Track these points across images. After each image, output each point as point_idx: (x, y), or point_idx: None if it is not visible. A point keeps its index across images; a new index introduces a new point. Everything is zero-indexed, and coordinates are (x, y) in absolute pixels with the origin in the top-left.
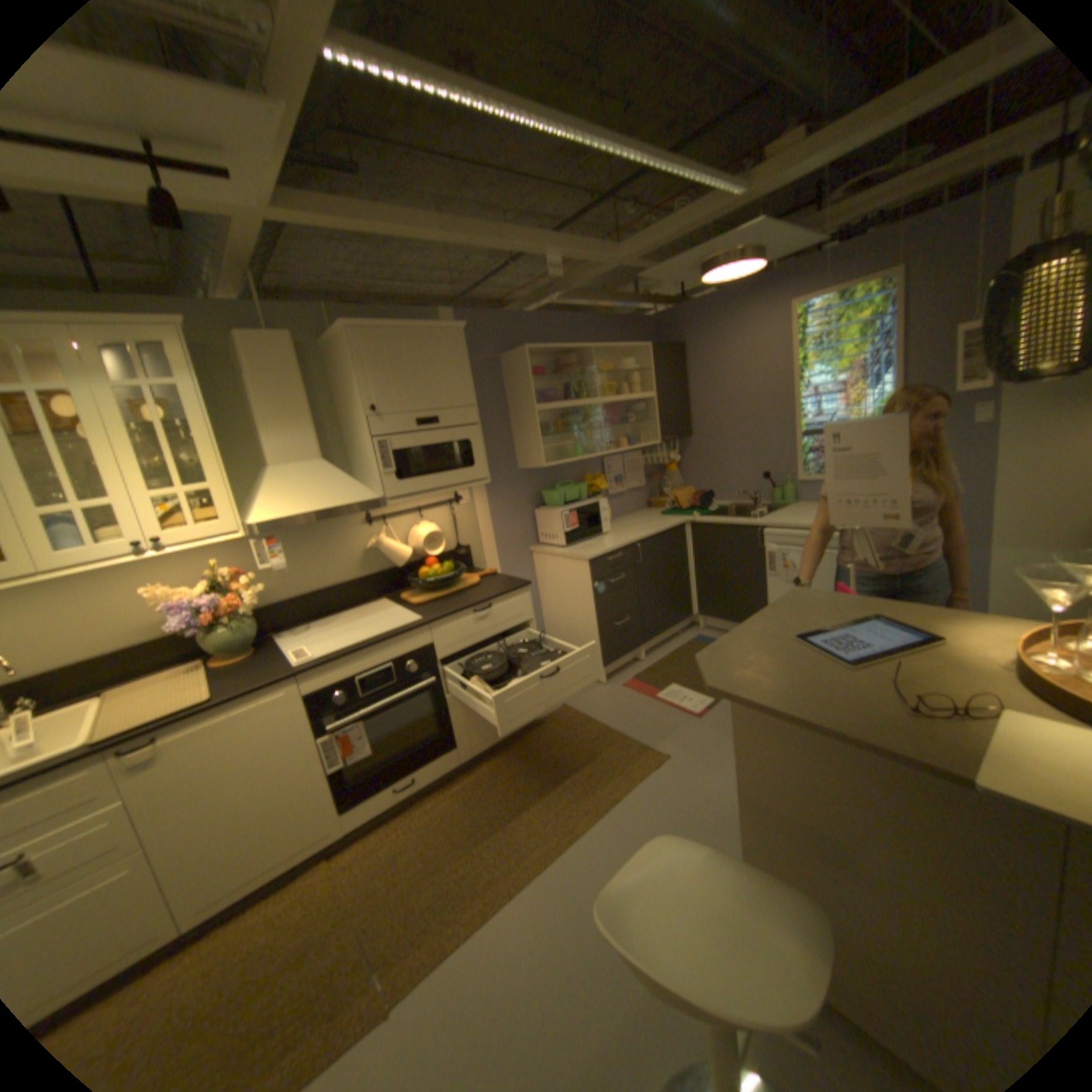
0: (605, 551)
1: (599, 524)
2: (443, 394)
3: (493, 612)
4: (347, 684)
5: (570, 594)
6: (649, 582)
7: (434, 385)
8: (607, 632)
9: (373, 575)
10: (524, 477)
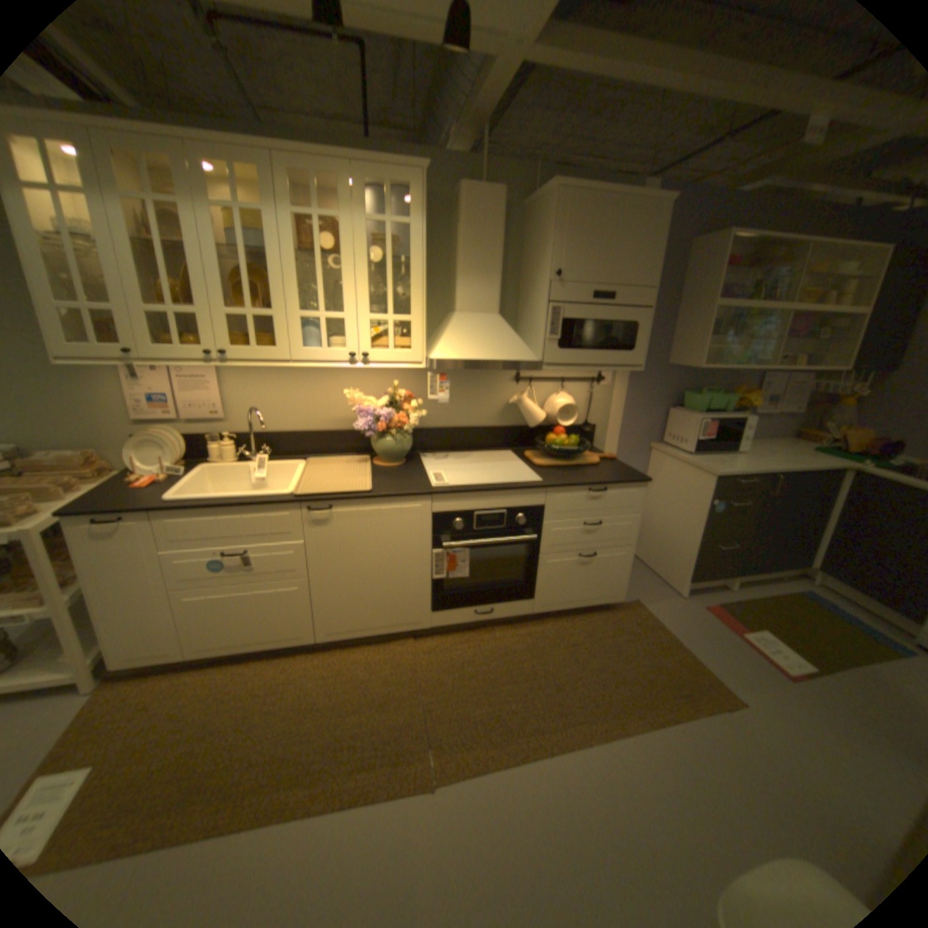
0: (741, 472)
1: (740, 441)
2: (628, 269)
3: (606, 496)
4: (467, 515)
5: (680, 501)
6: (776, 519)
7: (624, 258)
8: (709, 553)
9: (506, 427)
10: (671, 372)
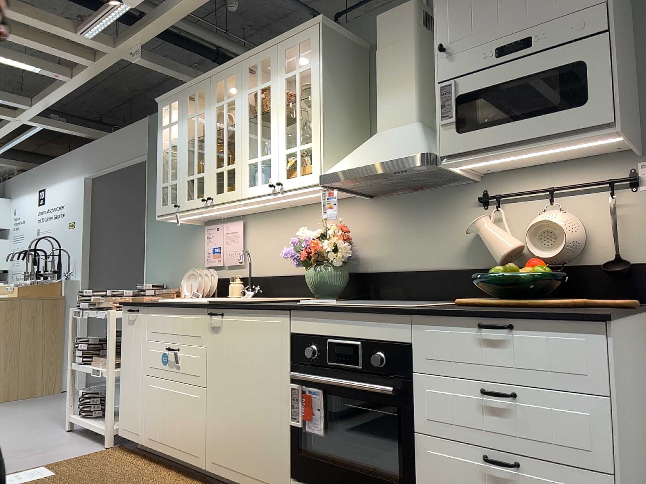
0: None
1: None
2: (541, 2)
3: (515, 341)
4: (320, 342)
5: None
6: None
7: None
8: None
9: (474, 269)
10: None
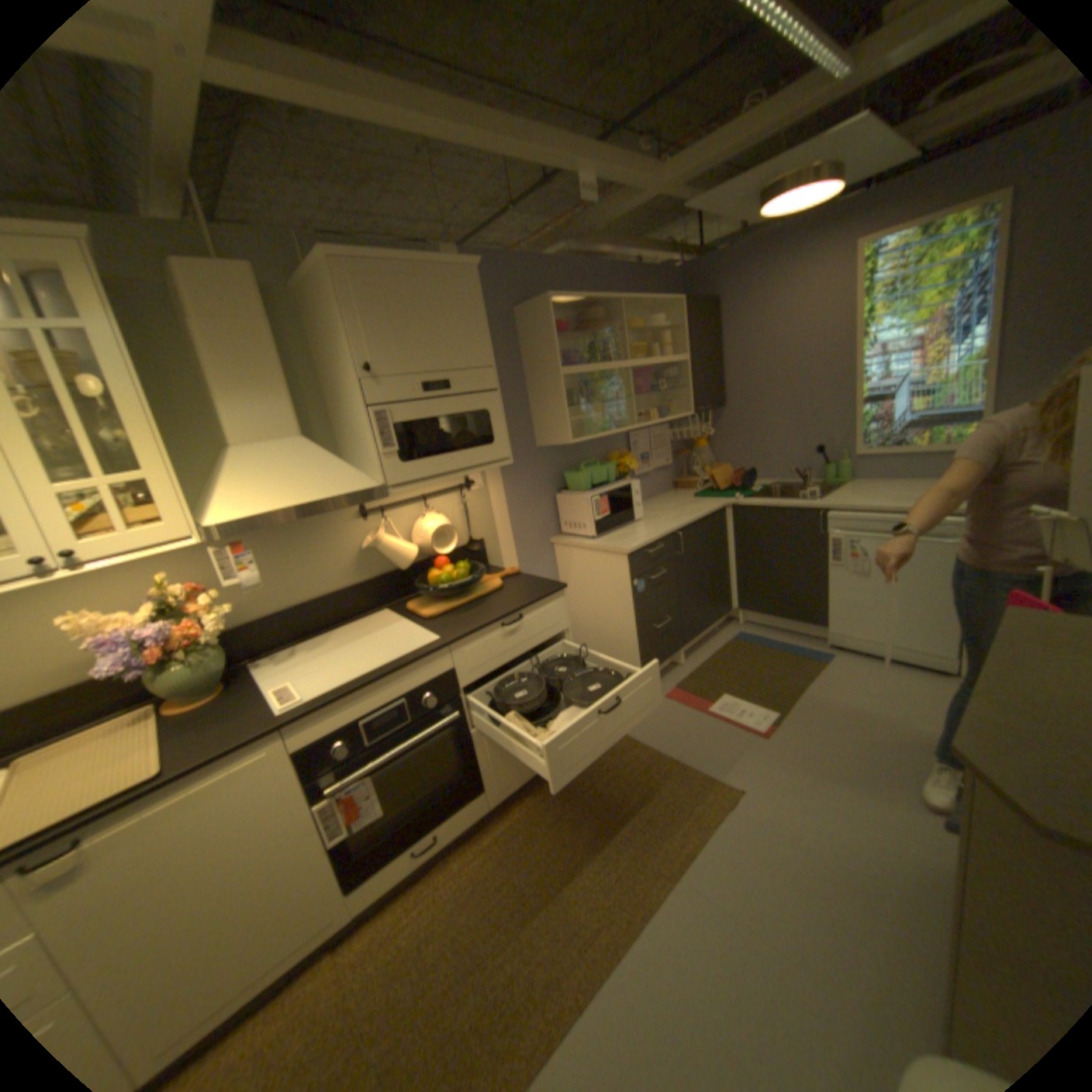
0: (645, 542)
1: (631, 509)
2: (453, 350)
3: (524, 623)
4: (348, 731)
5: (600, 592)
6: (689, 576)
7: (443, 337)
8: (647, 637)
9: (369, 580)
10: (542, 456)
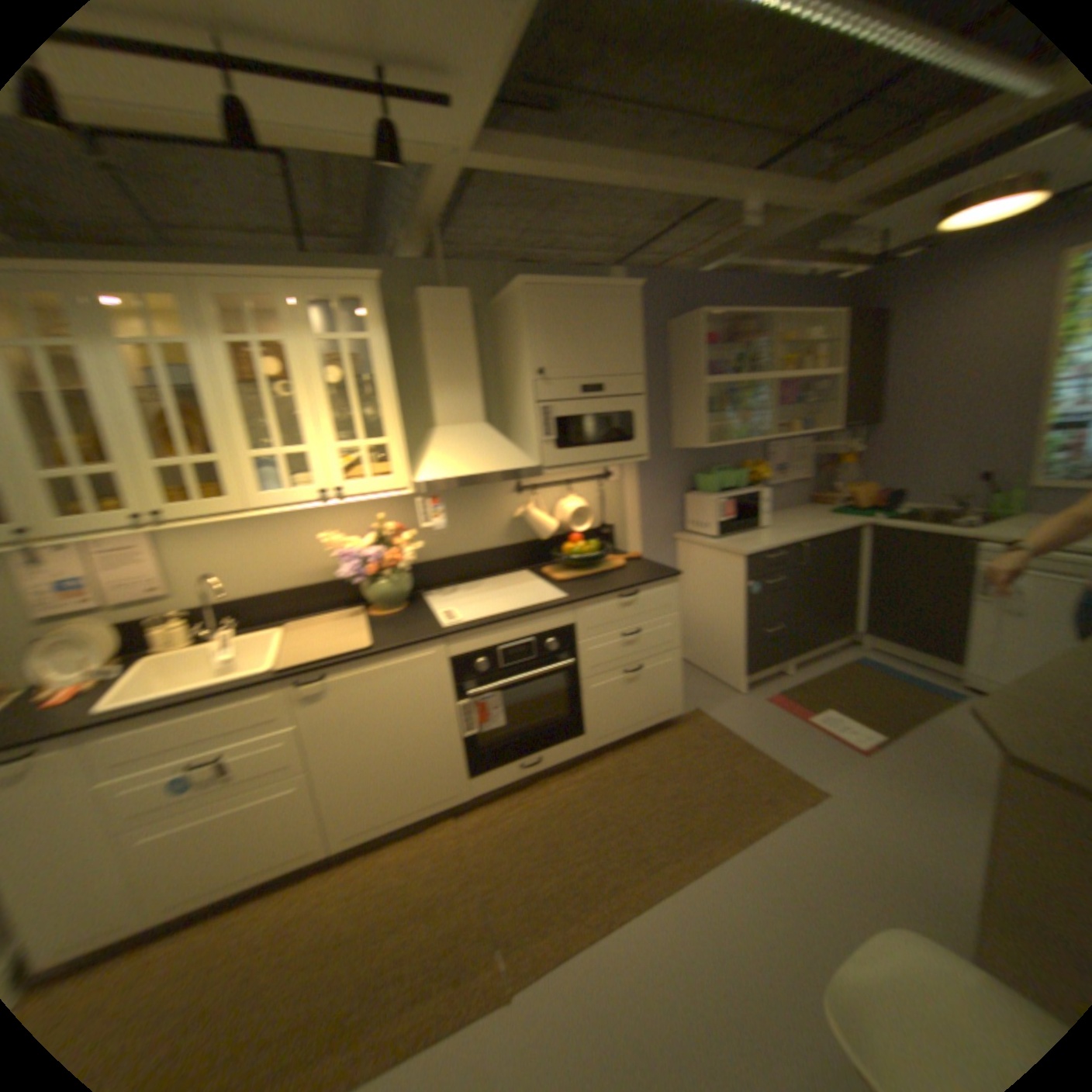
0: (765, 547)
1: (757, 516)
2: (608, 360)
3: (636, 600)
4: (487, 653)
5: (714, 590)
6: (810, 589)
7: (601, 349)
8: (754, 639)
9: (513, 545)
10: (675, 457)
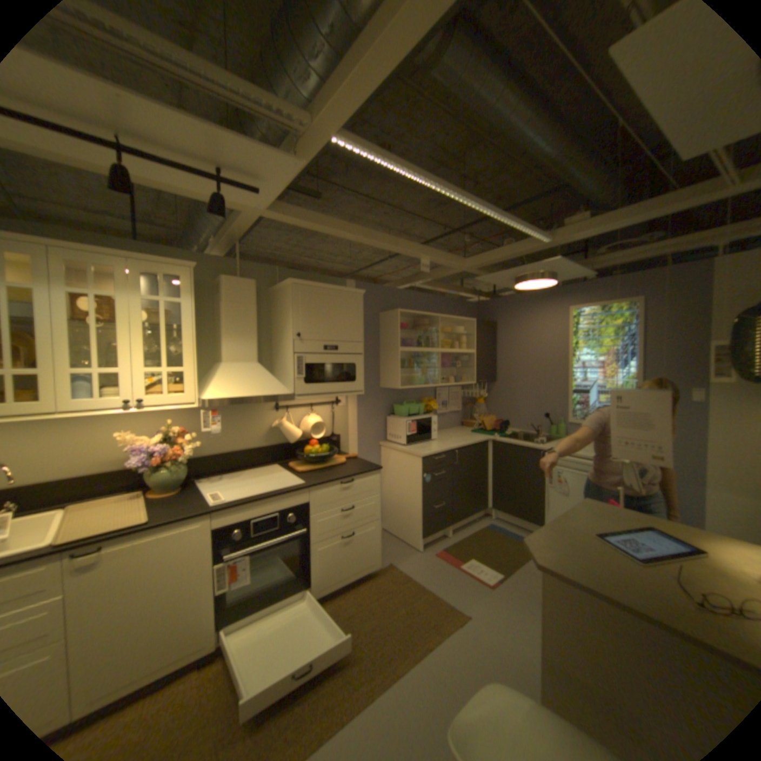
0: (434, 452)
1: (430, 432)
2: (344, 332)
3: (354, 485)
4: (245, 524)
5: (404, 479)
6: (461, 479)
7: (340, 325)
8: (428, 512)
9: (272, 445)
10: (383, 393)
